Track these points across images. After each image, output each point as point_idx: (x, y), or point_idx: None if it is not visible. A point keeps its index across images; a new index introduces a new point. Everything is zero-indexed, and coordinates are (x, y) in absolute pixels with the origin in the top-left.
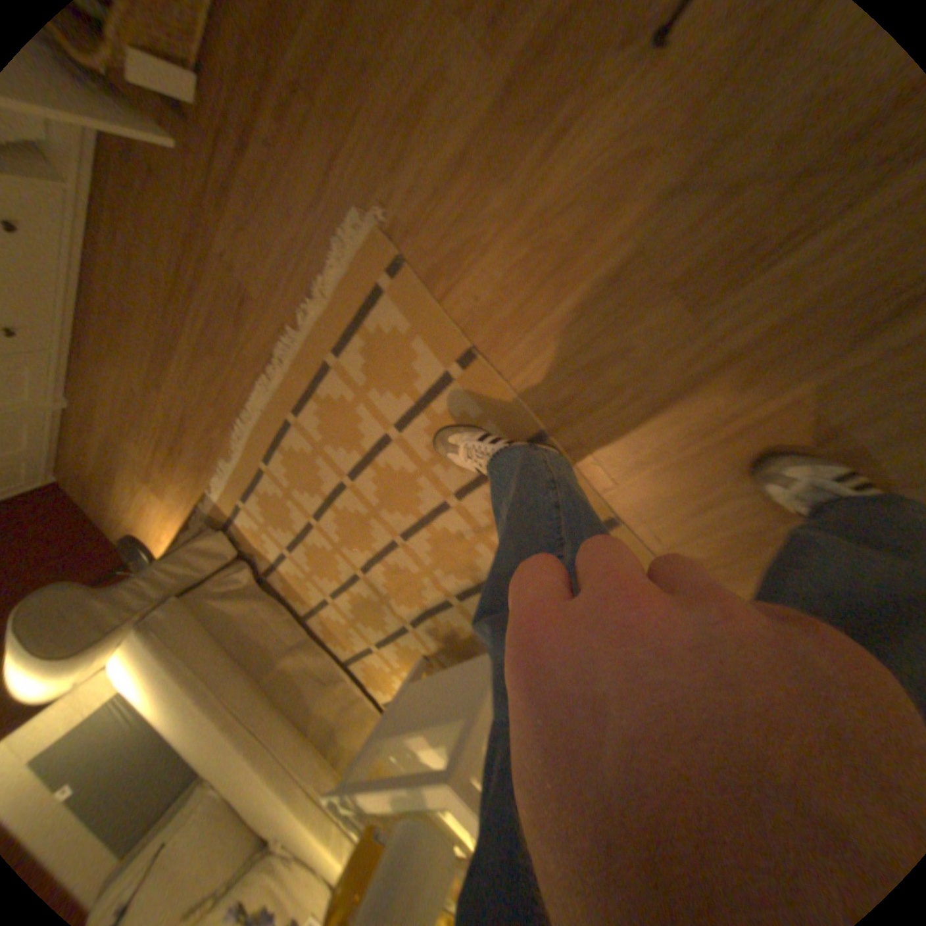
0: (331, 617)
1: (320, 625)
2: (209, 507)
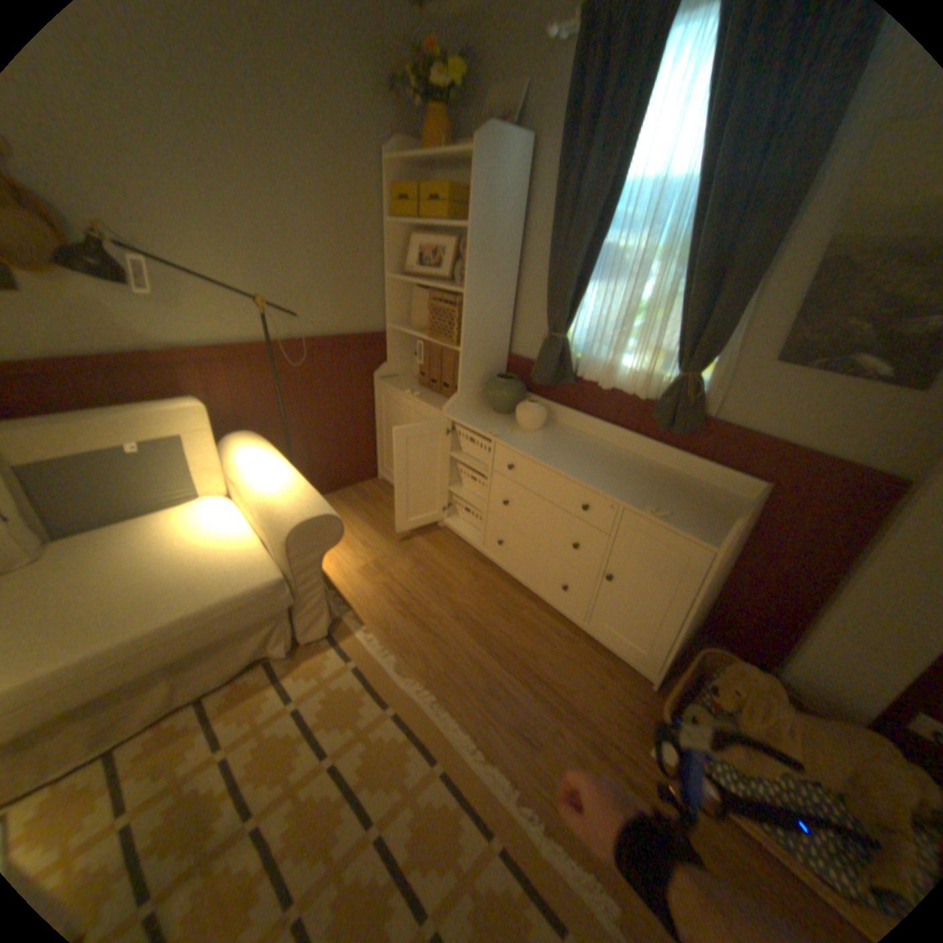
0: (188, 758)
1: (179, 735)
2: (347, 629)
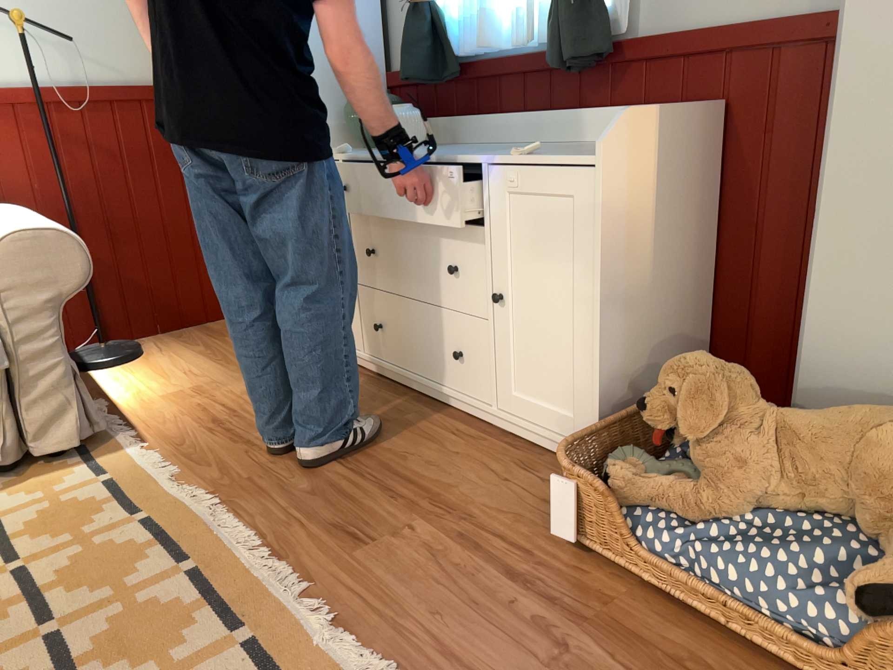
0: None
1: None
2: (118, 445)
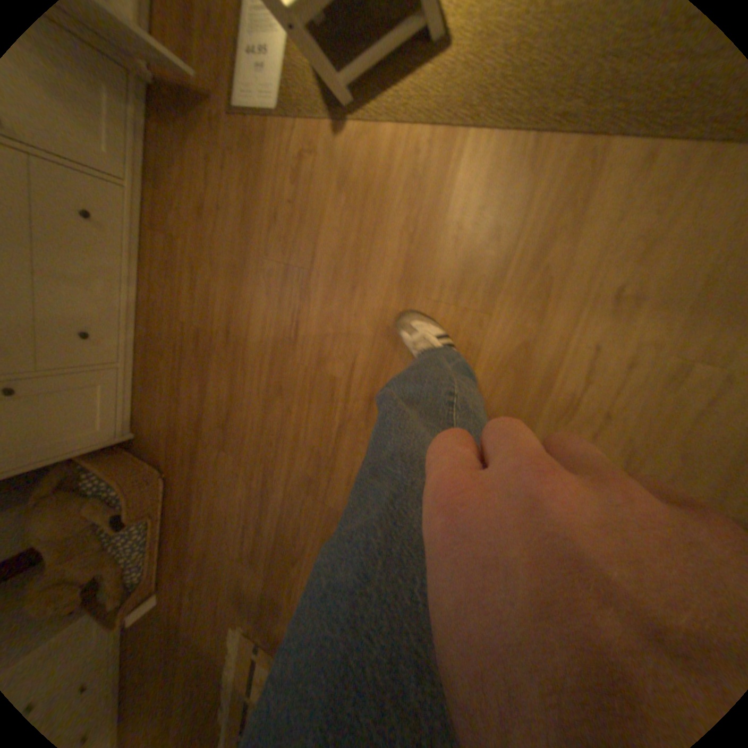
0: None
1: None
2: None
